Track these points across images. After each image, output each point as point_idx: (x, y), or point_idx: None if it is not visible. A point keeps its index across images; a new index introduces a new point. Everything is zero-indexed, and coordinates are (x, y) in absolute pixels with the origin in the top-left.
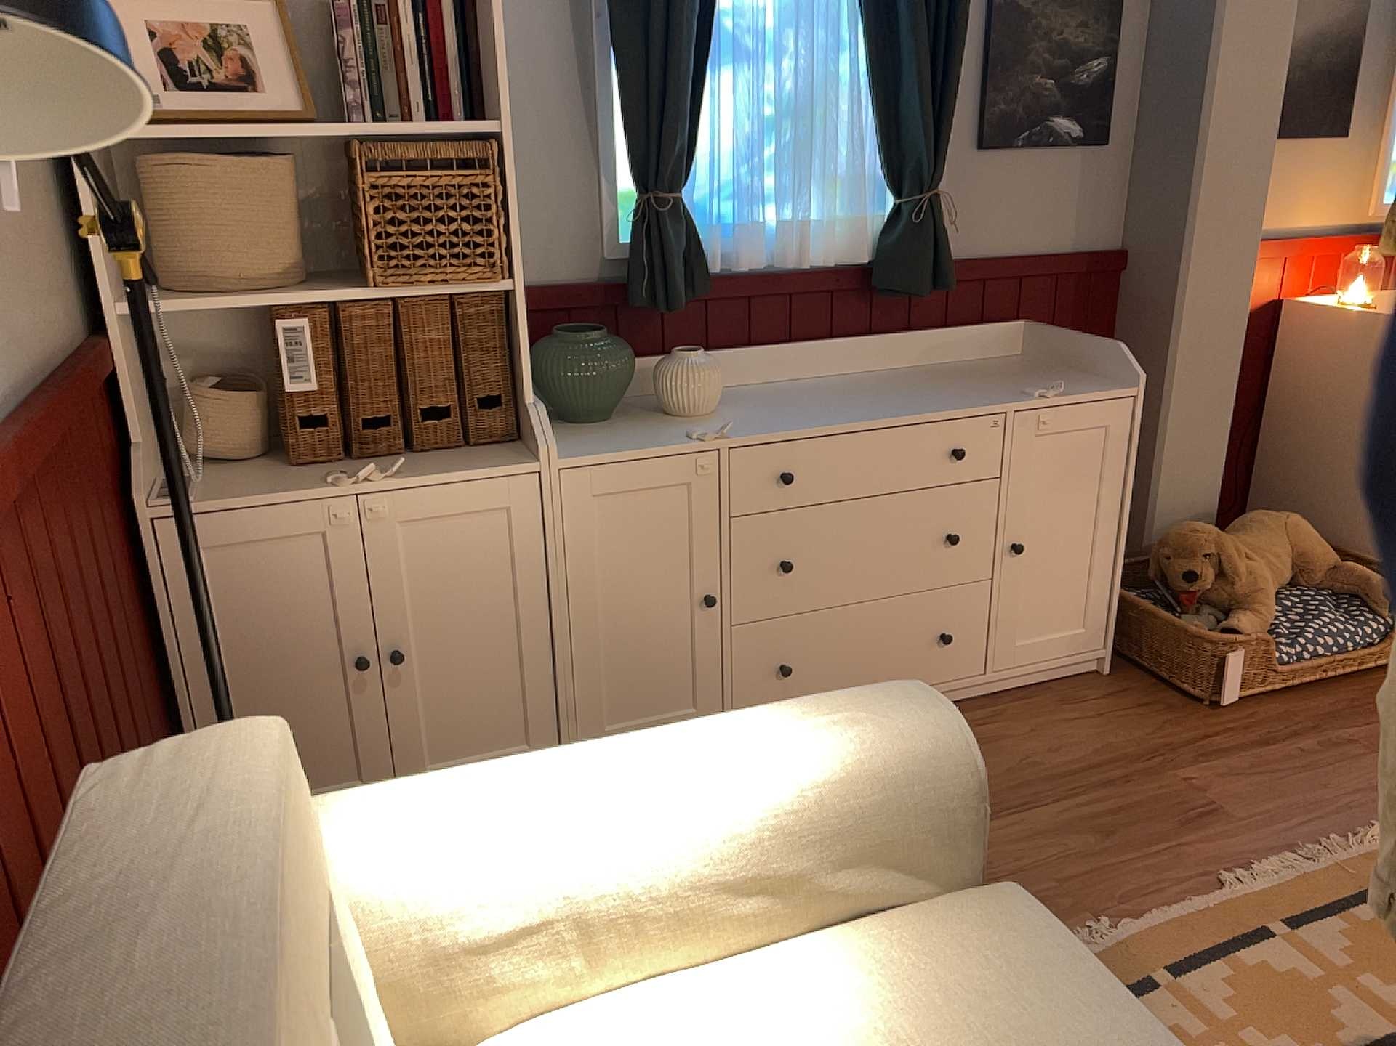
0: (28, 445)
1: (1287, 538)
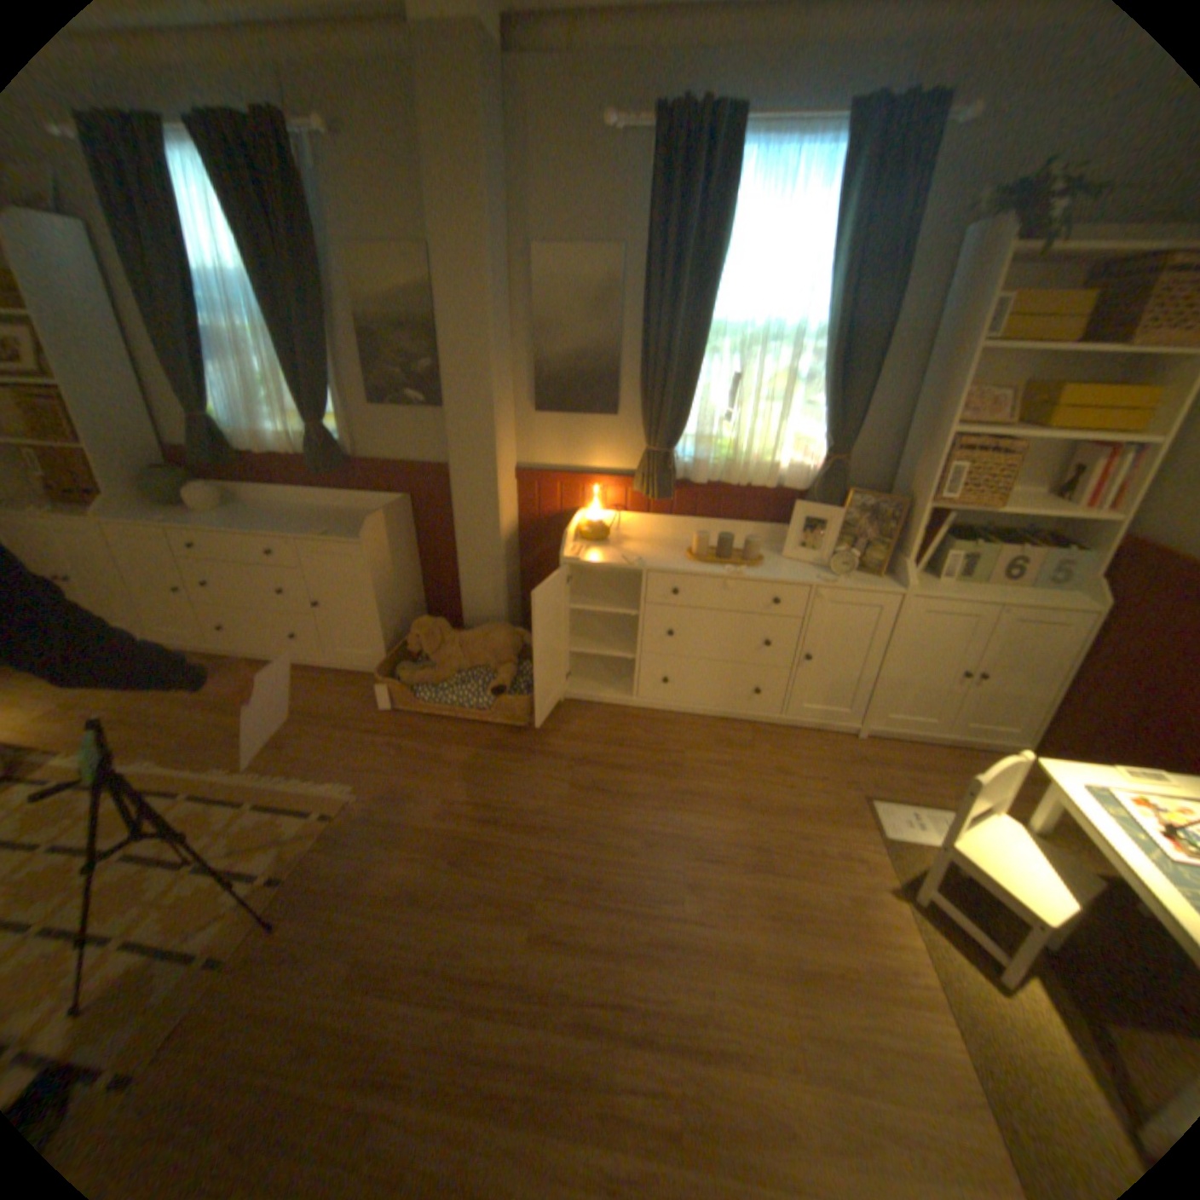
0: None
1: (488, 641)
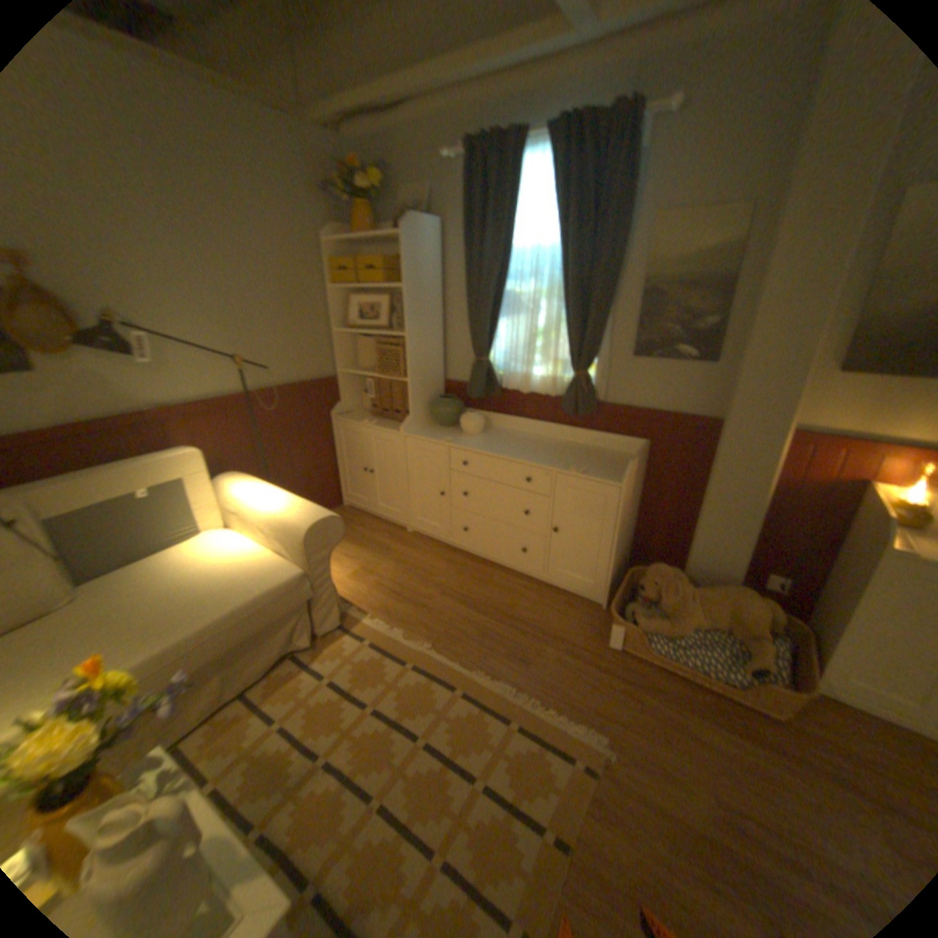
0: (256, 396)
1: (738, 607)
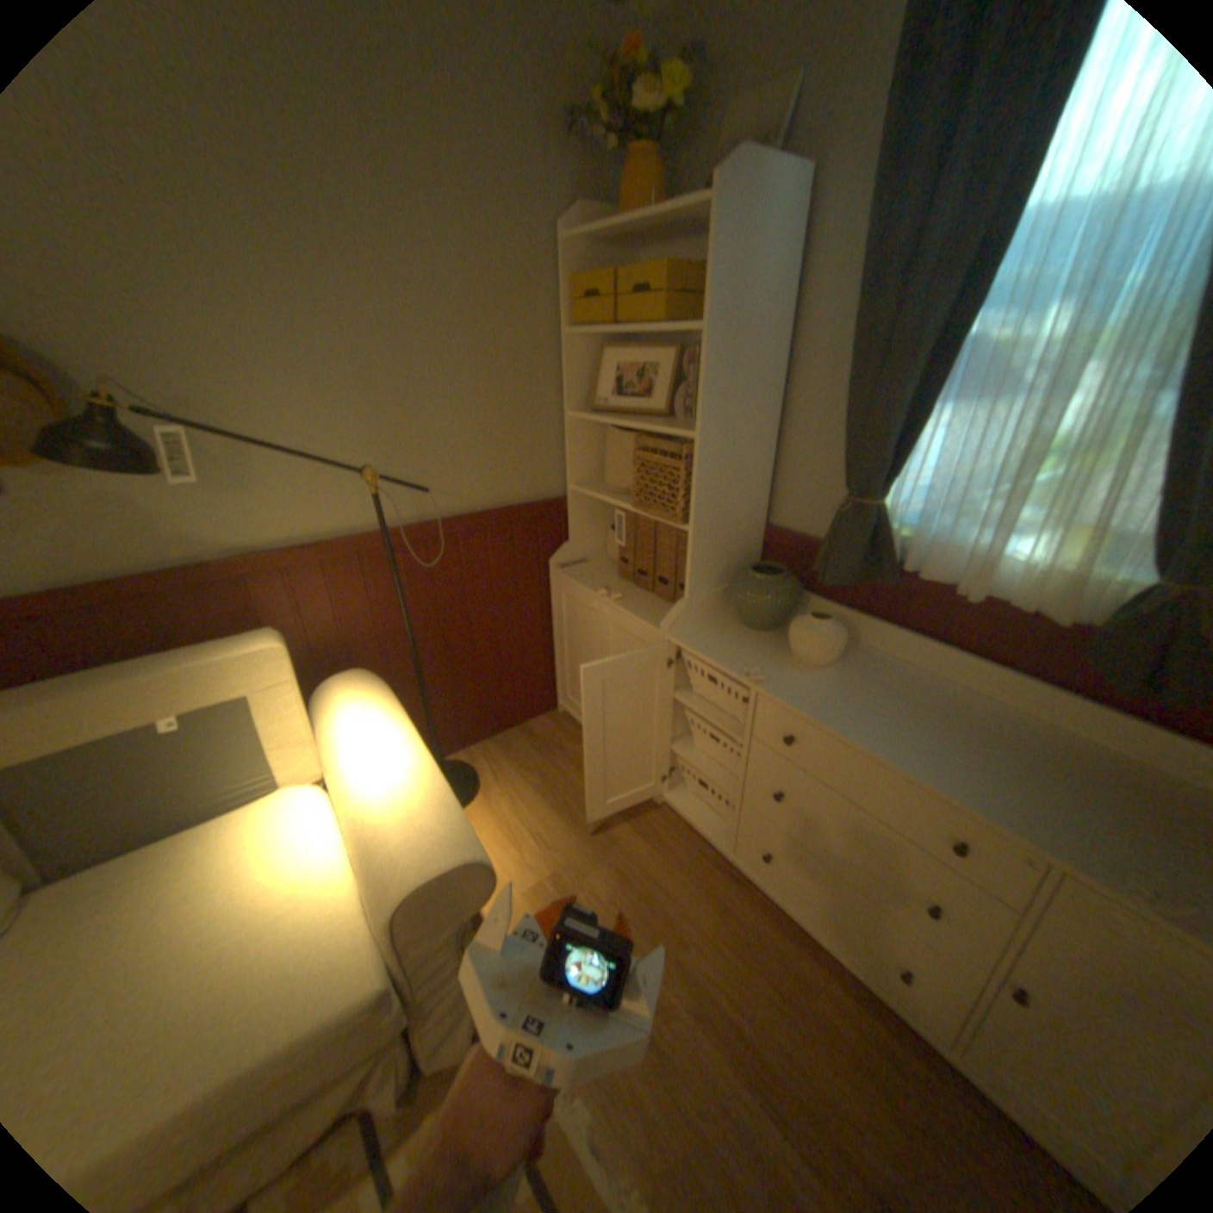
0: (413, 533)
1: None
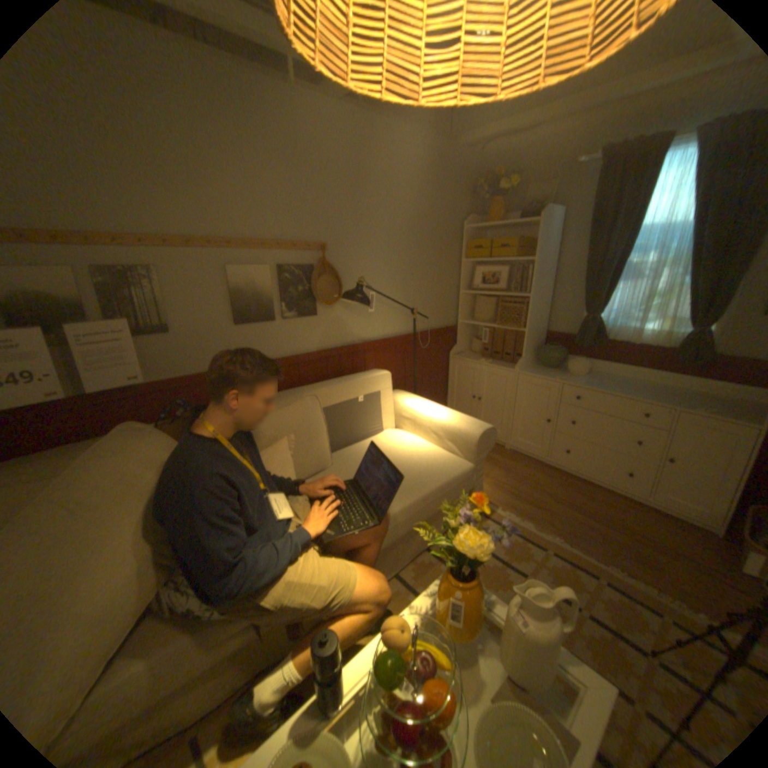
0: (411, 338)
1: None
